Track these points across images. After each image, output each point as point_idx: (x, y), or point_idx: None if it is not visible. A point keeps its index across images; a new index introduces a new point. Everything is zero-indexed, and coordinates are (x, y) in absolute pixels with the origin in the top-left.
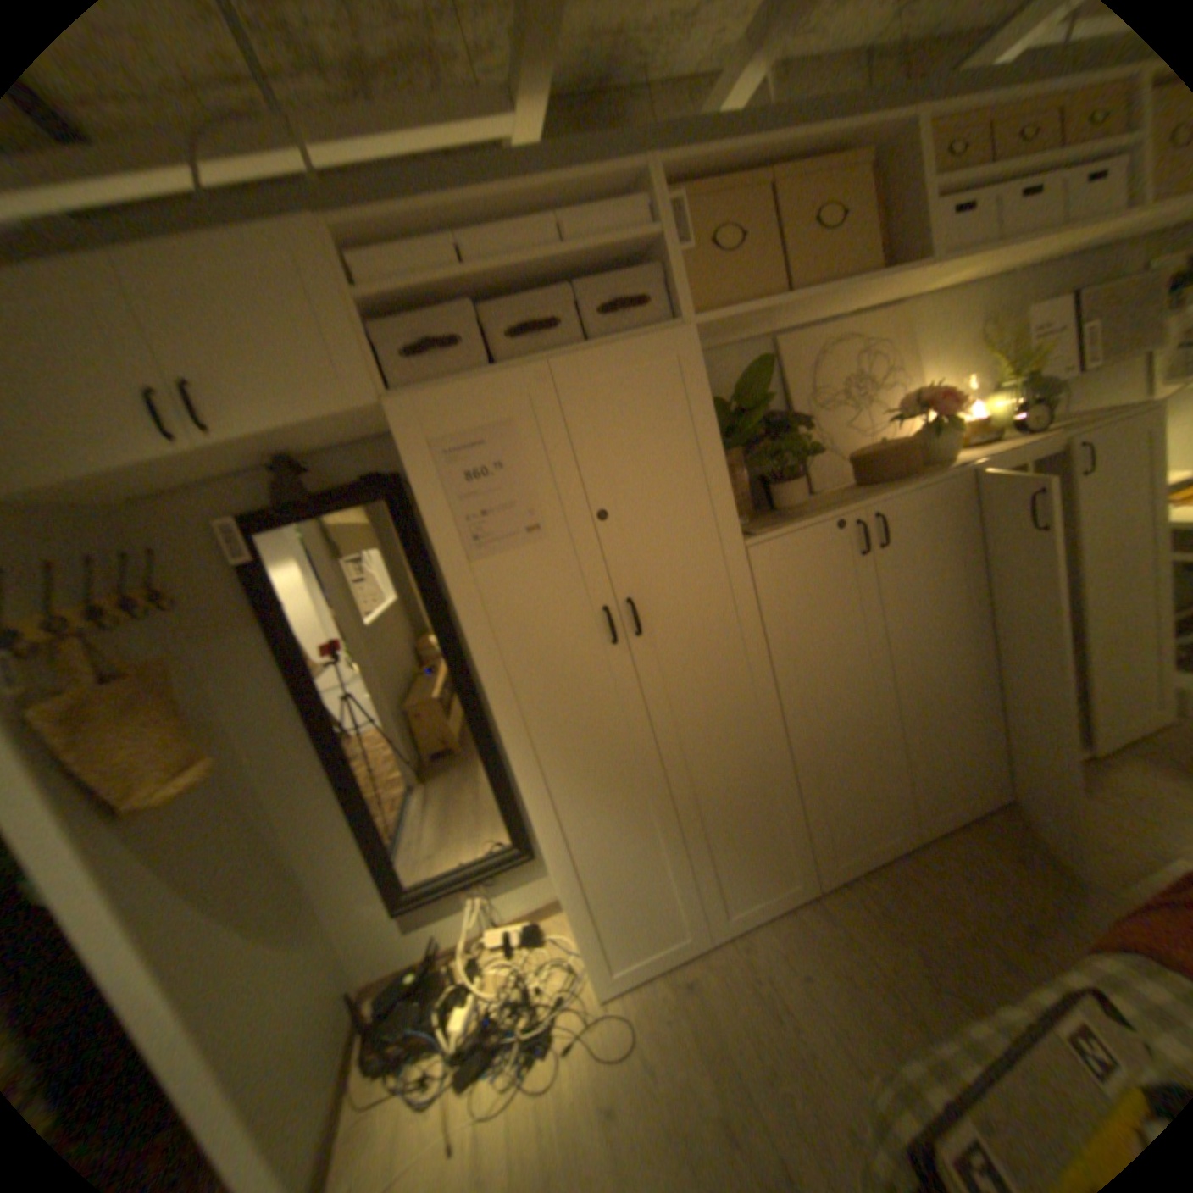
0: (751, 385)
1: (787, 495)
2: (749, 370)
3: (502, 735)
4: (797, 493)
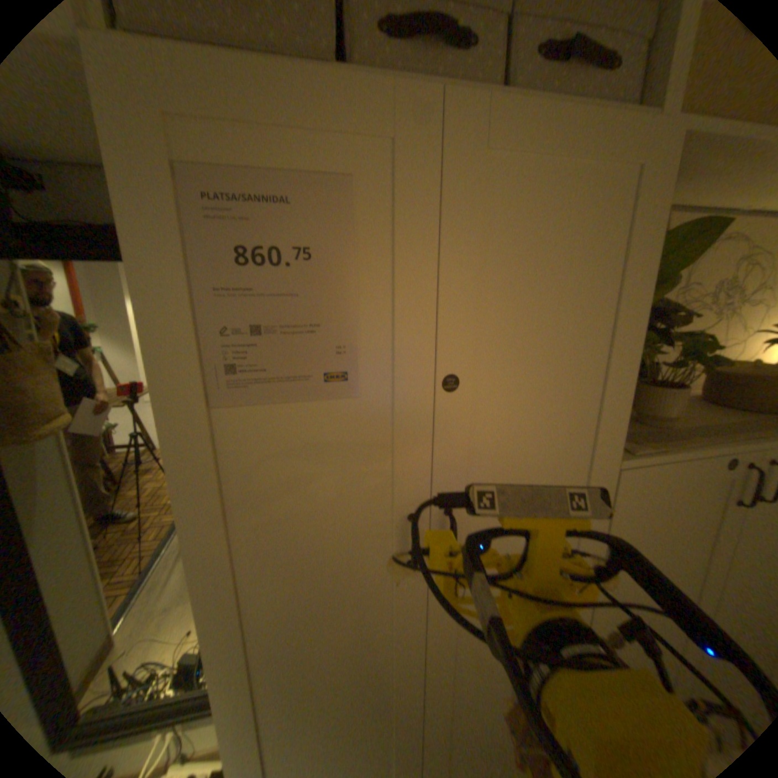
0: (669, 252)
1: (666, 403)
2: (675, 233)
3: (207, 666)
4: (679, 404)
